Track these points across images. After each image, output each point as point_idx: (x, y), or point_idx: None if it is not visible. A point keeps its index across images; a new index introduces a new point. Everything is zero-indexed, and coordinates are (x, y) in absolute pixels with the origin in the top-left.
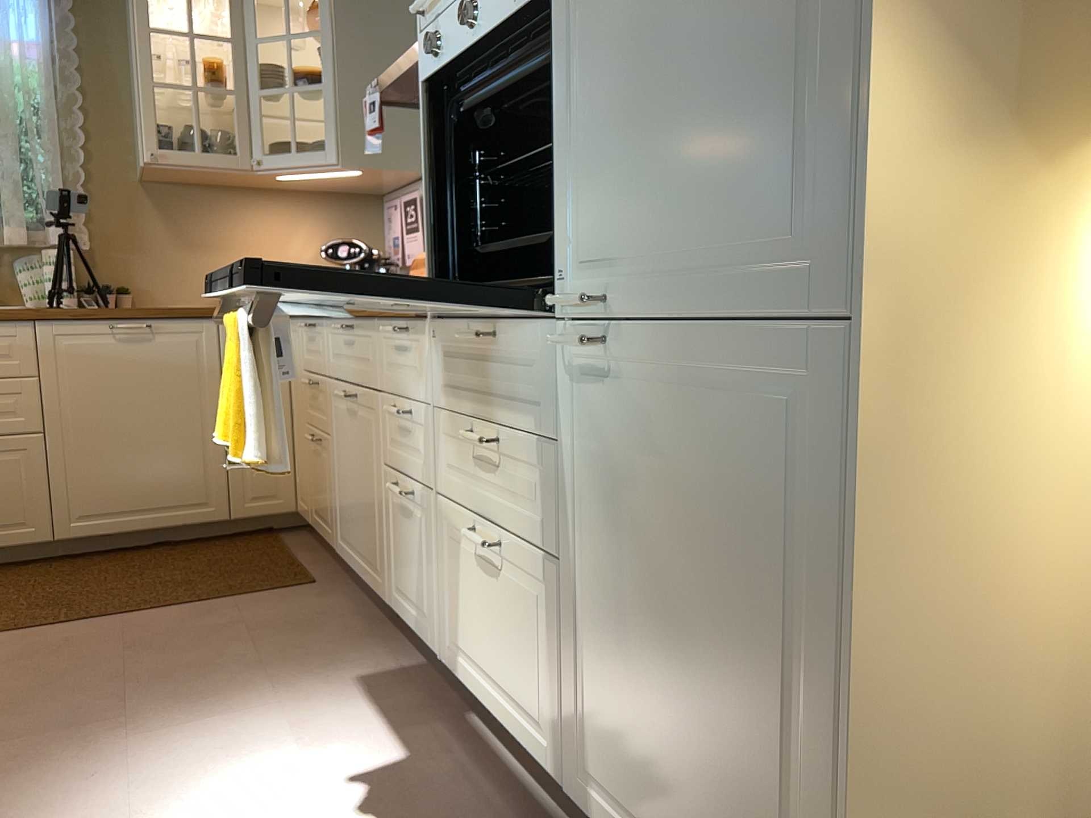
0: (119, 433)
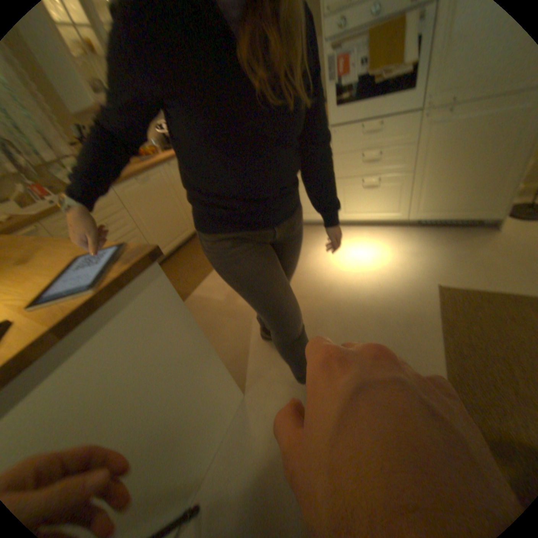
0: (158, 217)
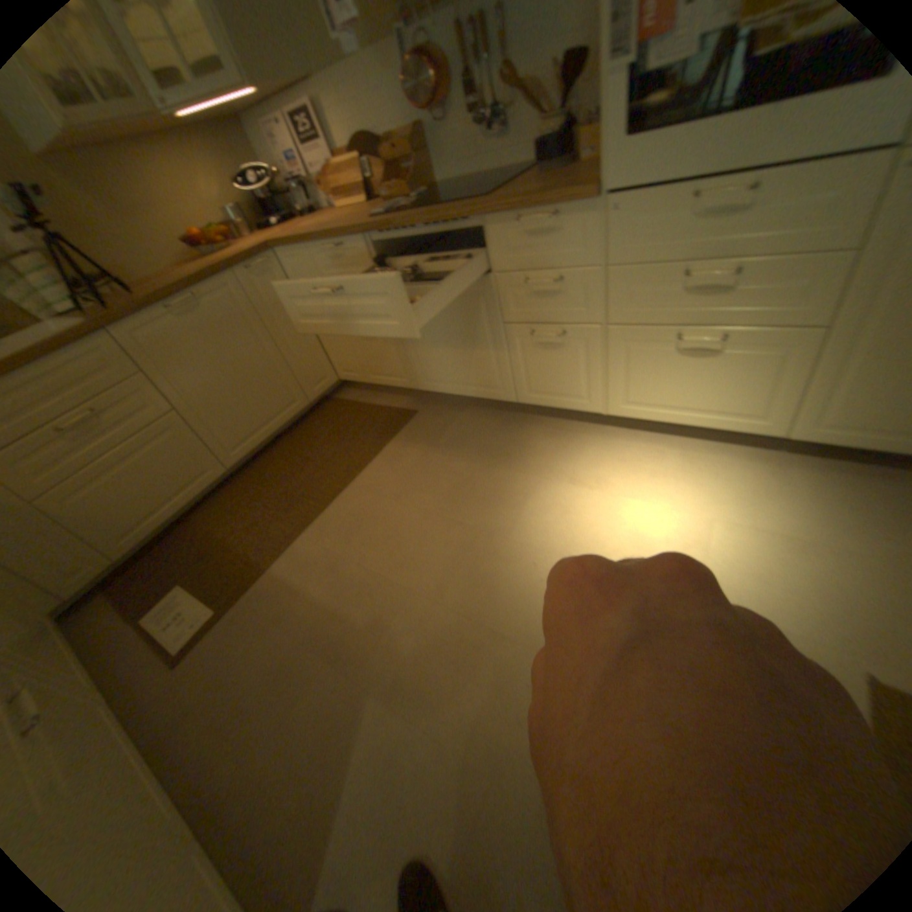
0: (219, 383)
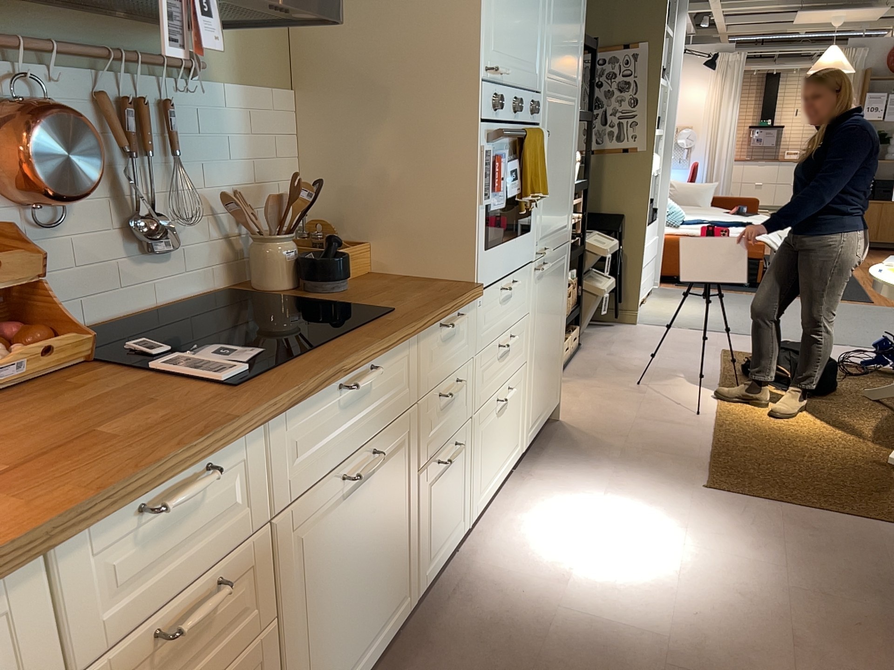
0: None
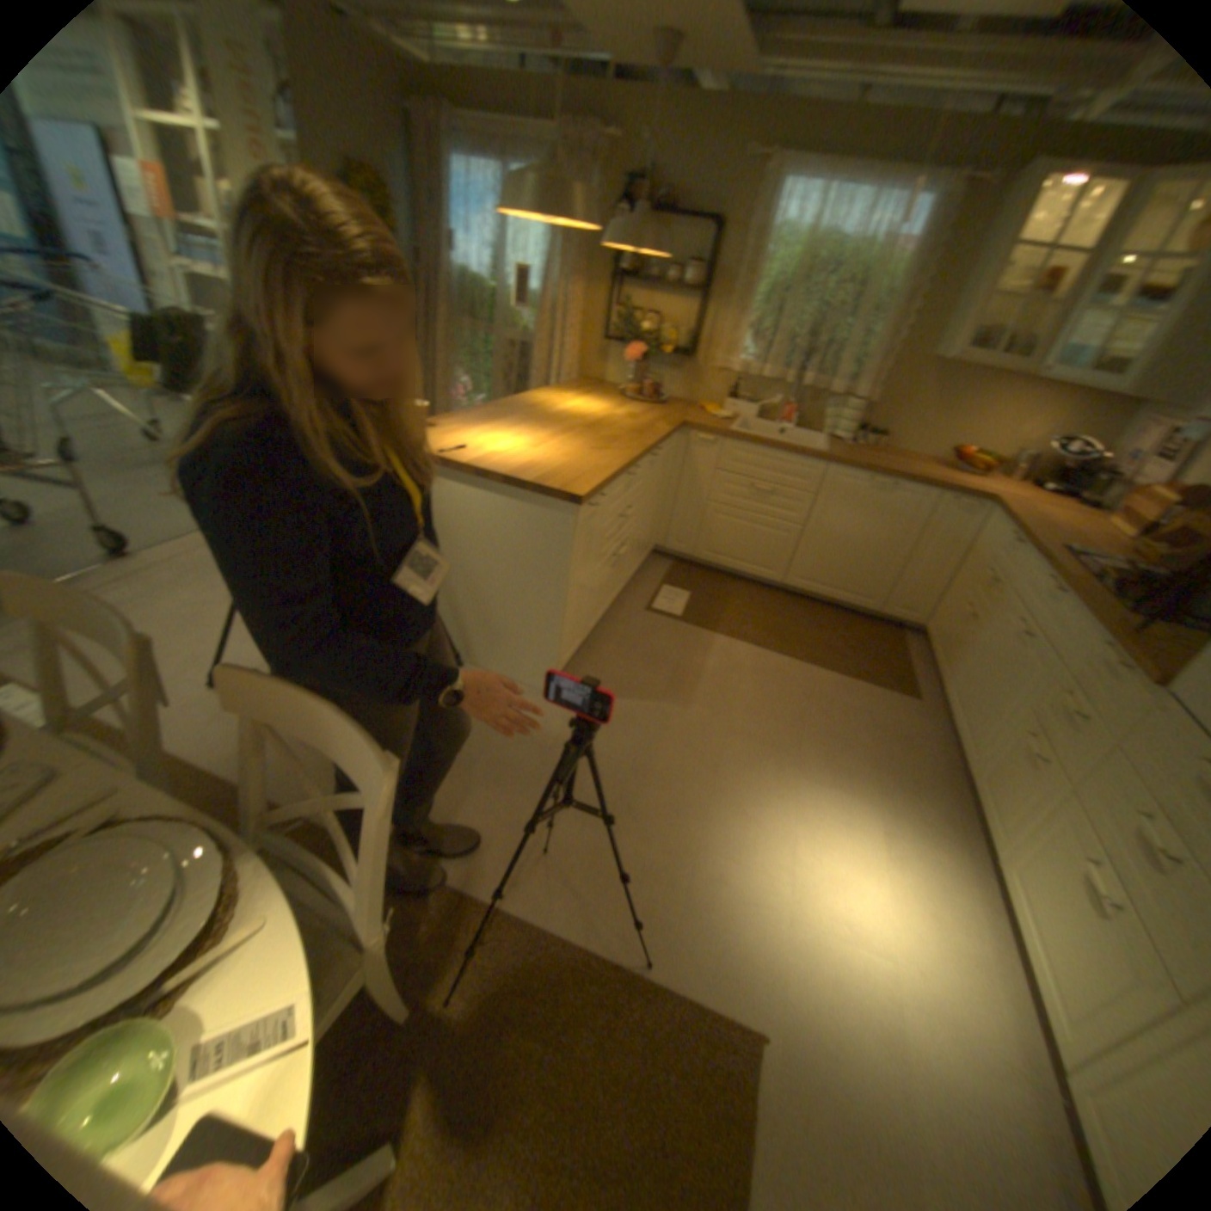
0: (843, 542)
